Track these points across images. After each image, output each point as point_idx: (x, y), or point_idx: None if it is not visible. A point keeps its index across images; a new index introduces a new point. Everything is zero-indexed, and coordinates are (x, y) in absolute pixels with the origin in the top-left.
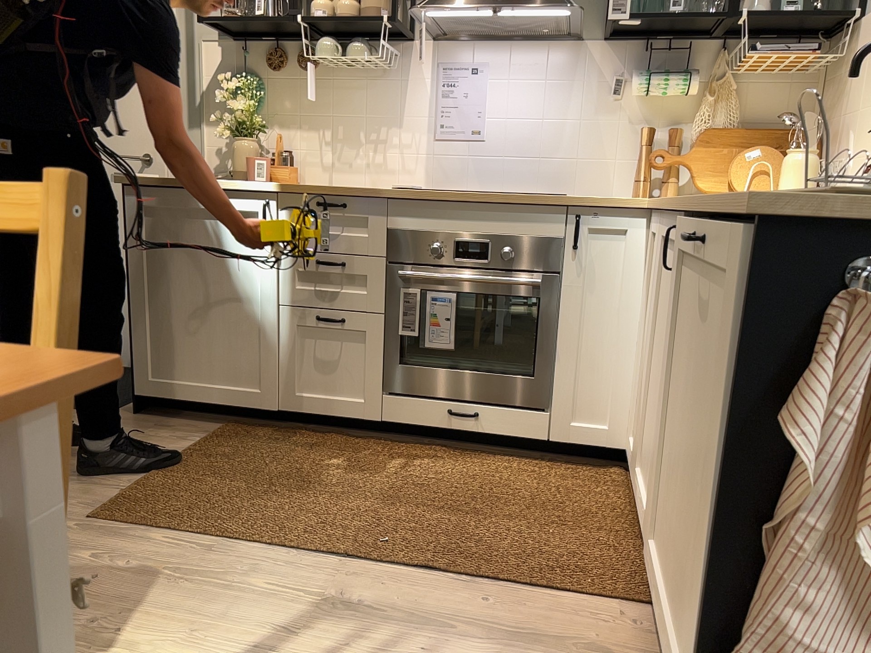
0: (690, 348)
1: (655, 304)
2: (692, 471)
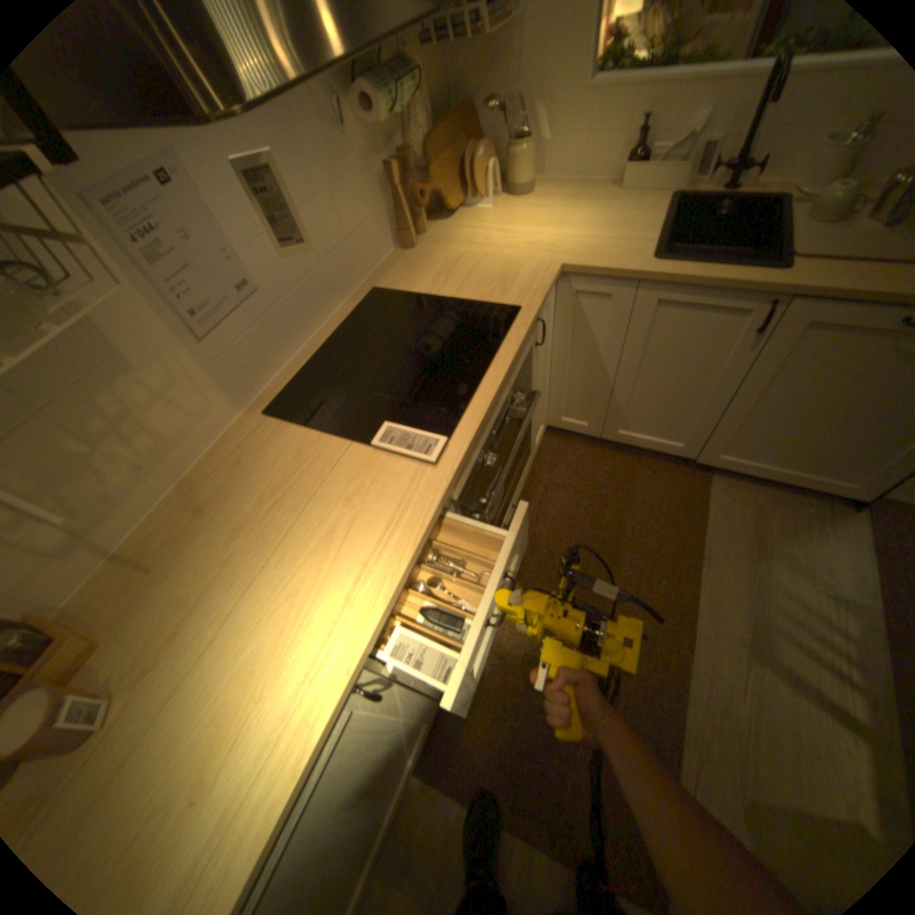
0: (807, 372)
1: (626, 345)
2: (827, 424)
